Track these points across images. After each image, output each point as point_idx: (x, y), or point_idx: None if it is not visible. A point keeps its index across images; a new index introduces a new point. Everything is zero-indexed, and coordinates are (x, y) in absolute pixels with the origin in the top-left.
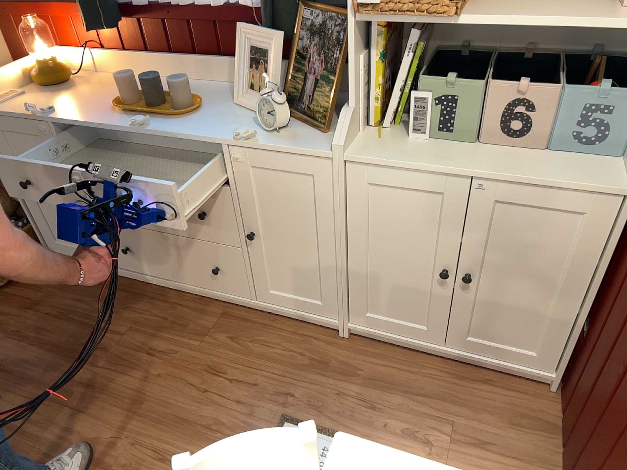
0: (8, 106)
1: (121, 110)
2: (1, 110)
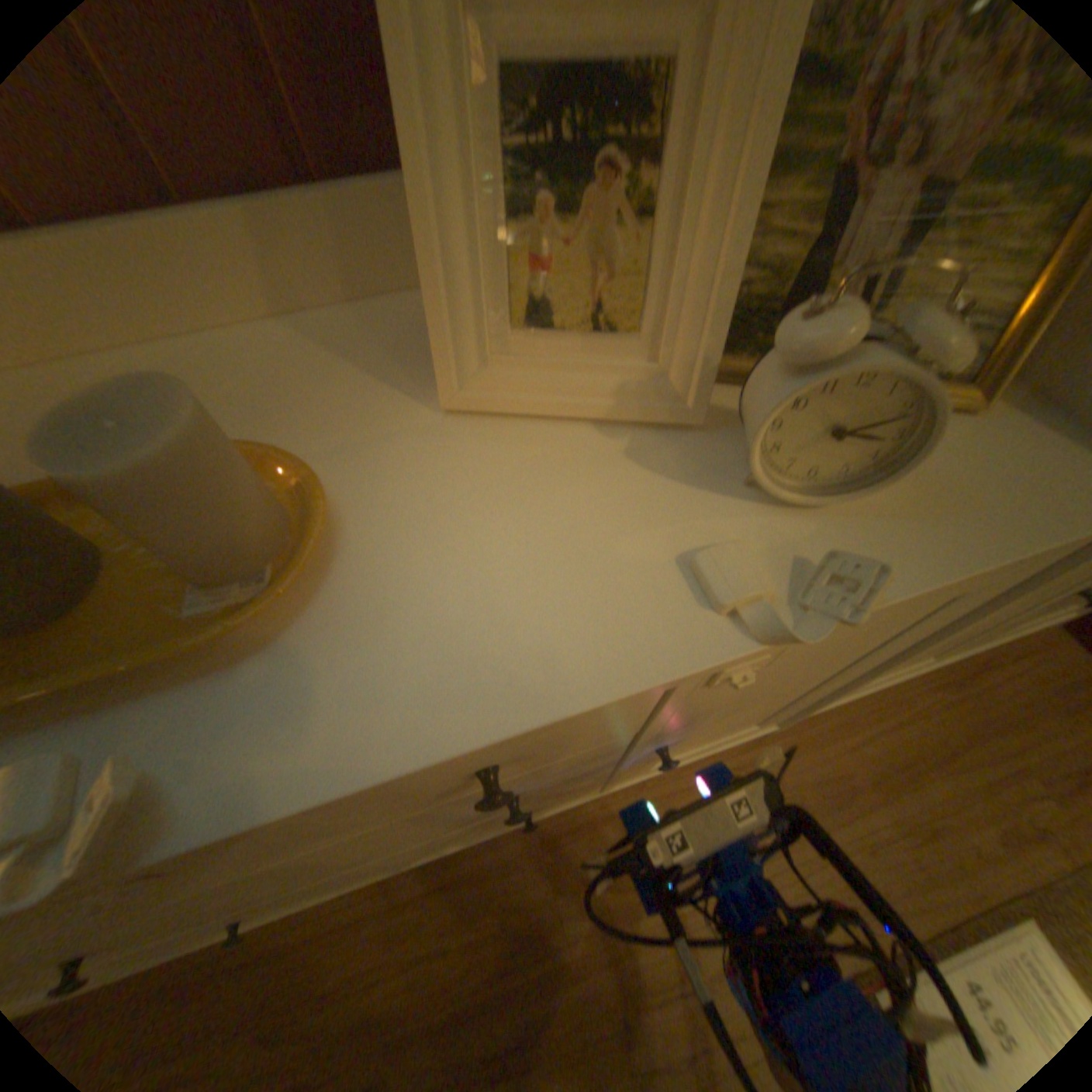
0: None
1: None
2: None
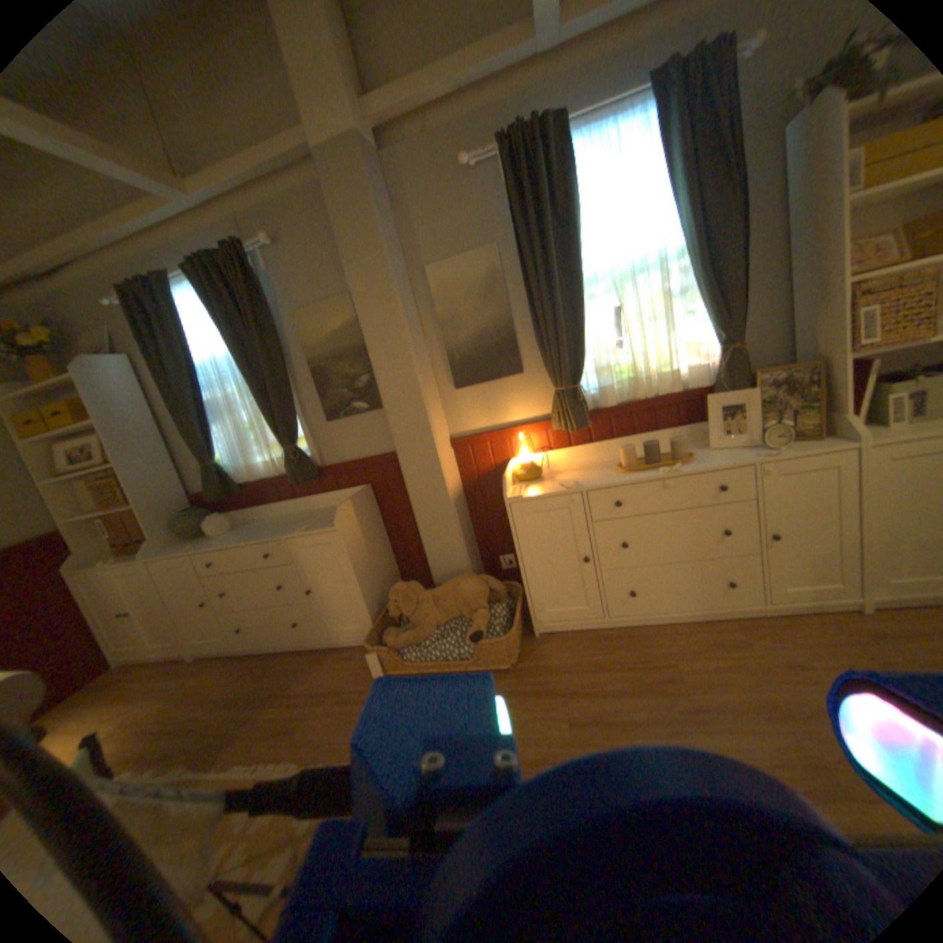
0: (507, 496)
1: (629, 468)
2: (521, 494)
